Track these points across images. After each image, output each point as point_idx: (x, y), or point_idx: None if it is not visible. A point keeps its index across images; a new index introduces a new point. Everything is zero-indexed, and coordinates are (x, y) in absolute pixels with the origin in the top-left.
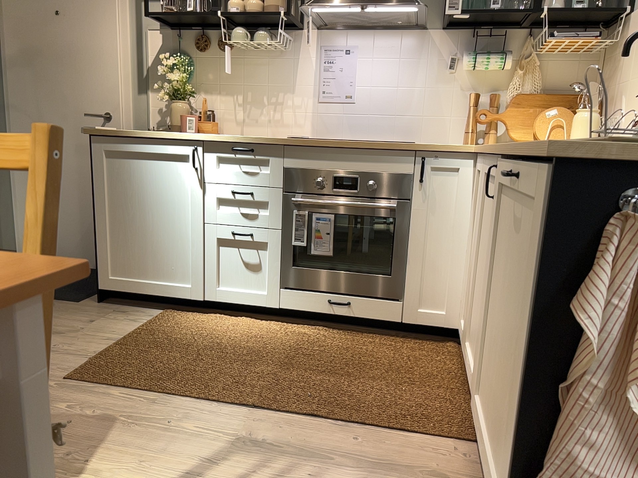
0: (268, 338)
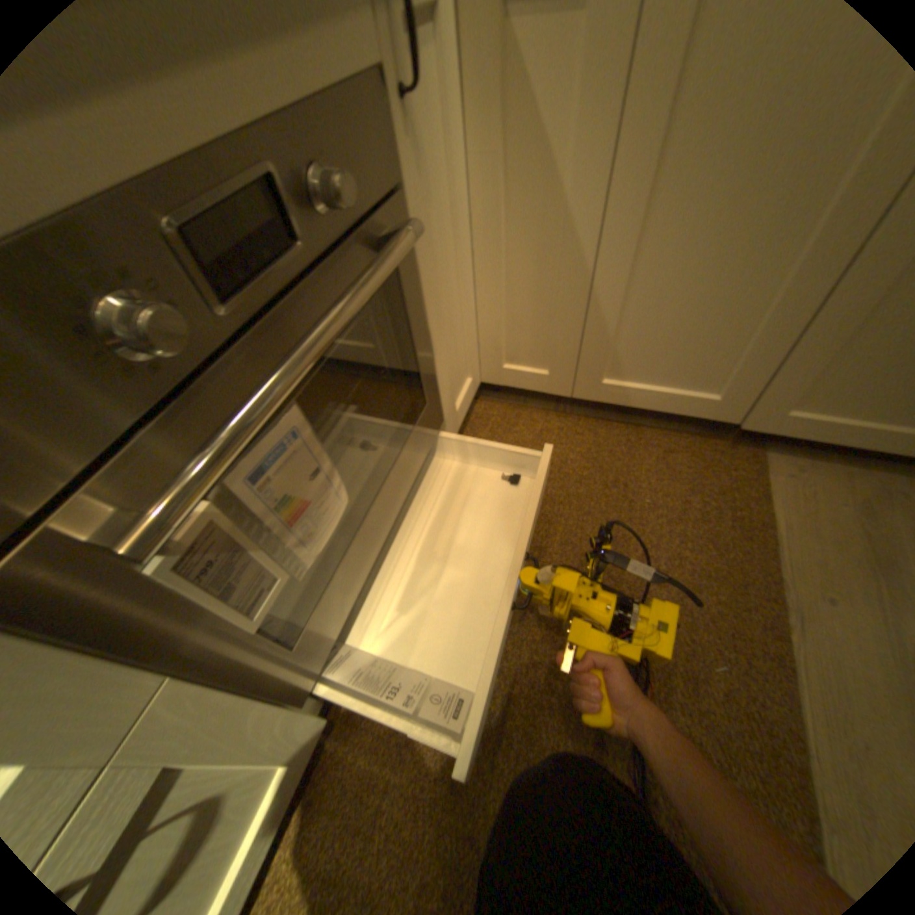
0: (428, 765)
